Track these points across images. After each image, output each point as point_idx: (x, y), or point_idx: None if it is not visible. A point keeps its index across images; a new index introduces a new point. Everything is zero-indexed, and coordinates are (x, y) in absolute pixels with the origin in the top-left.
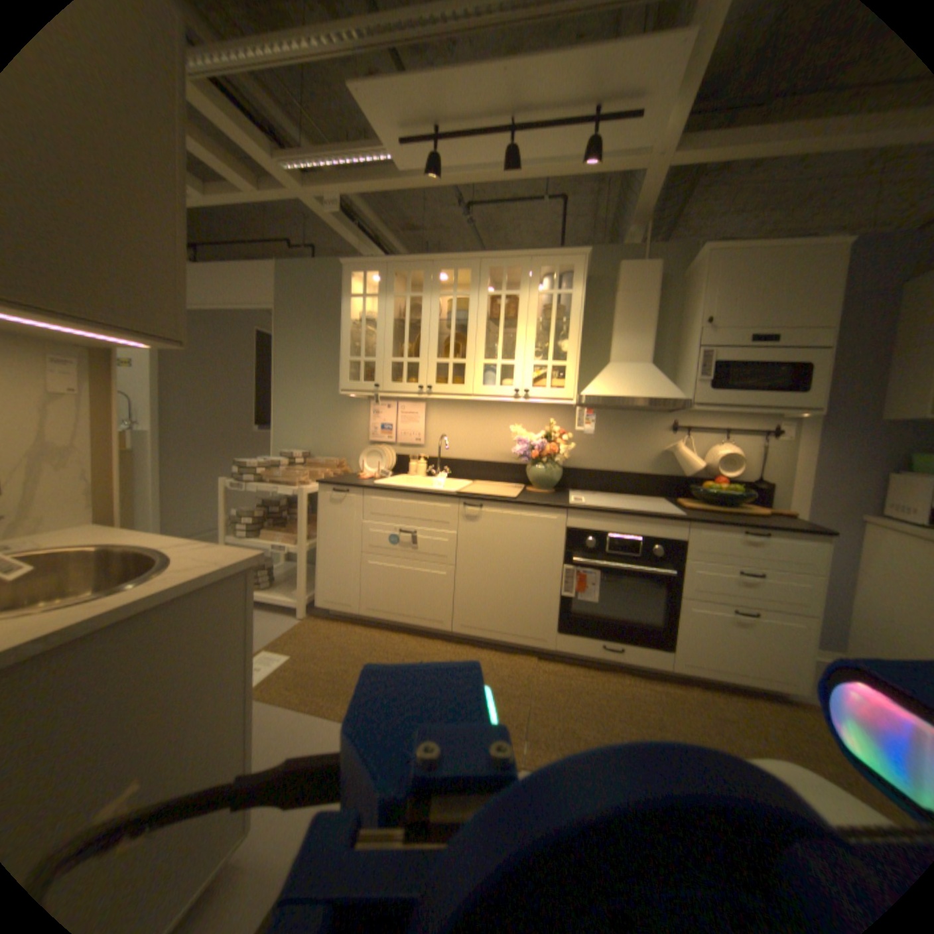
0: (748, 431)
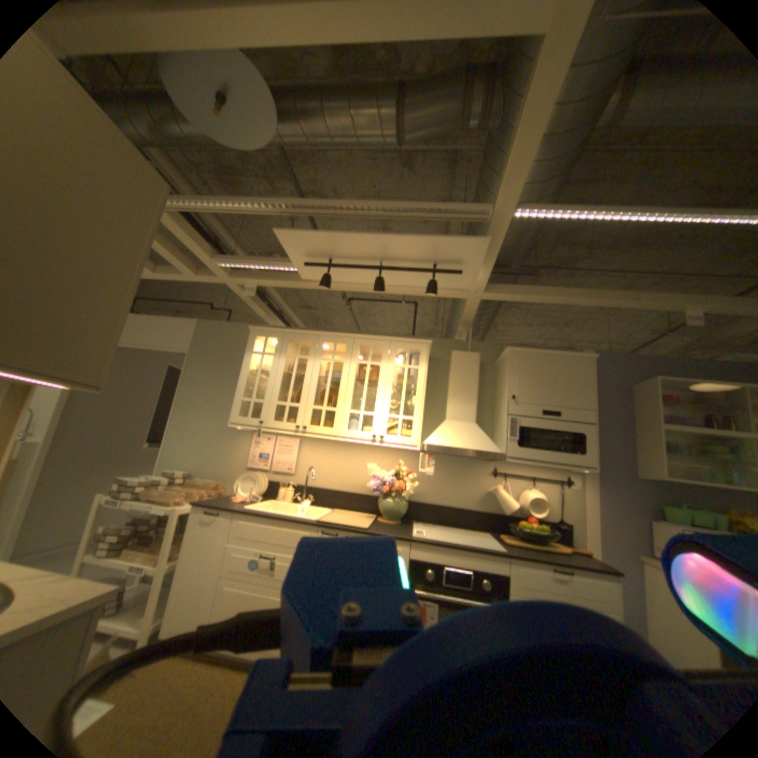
0: (549, 480)
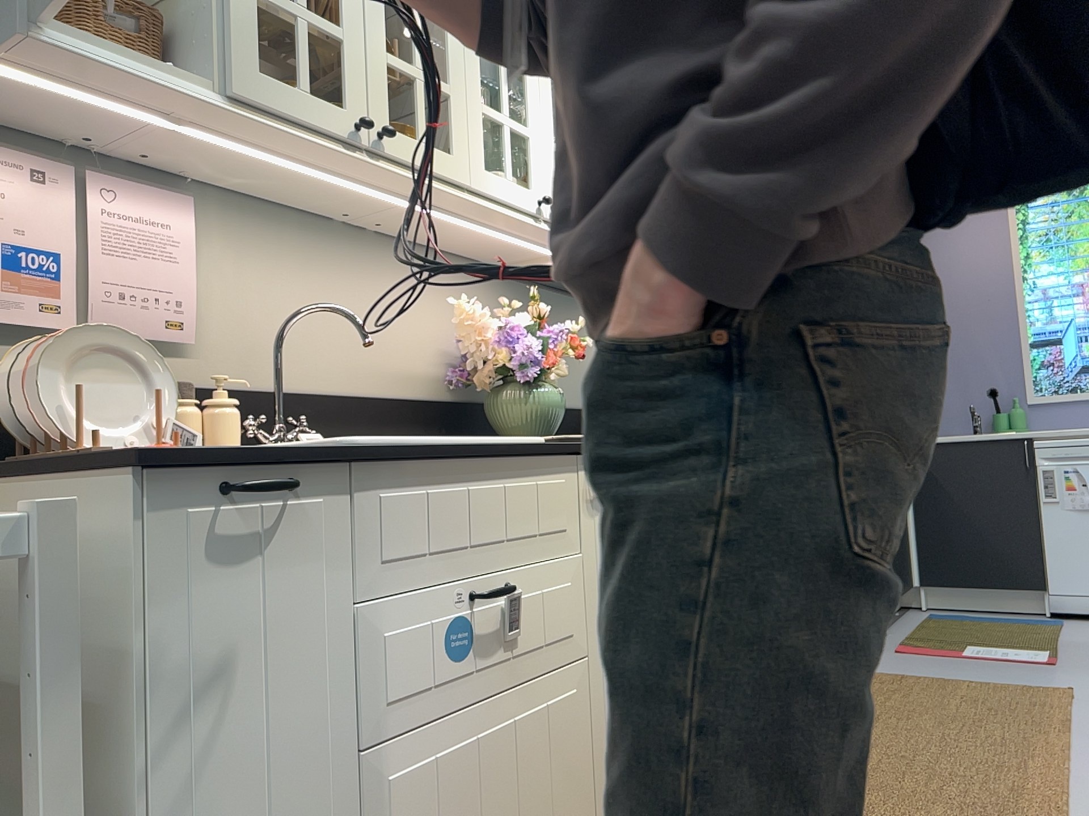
0: None
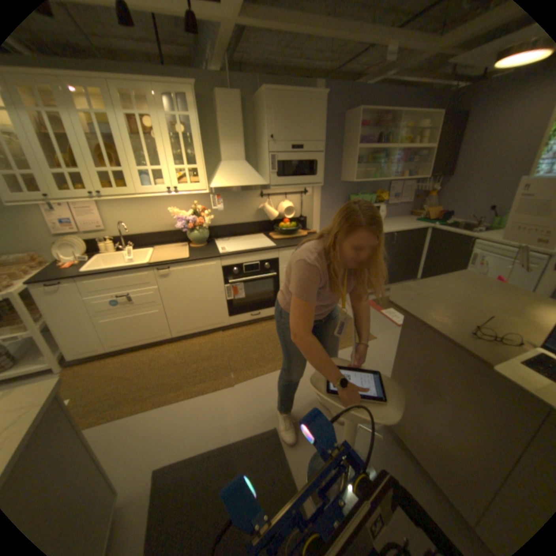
0: (294, 193)
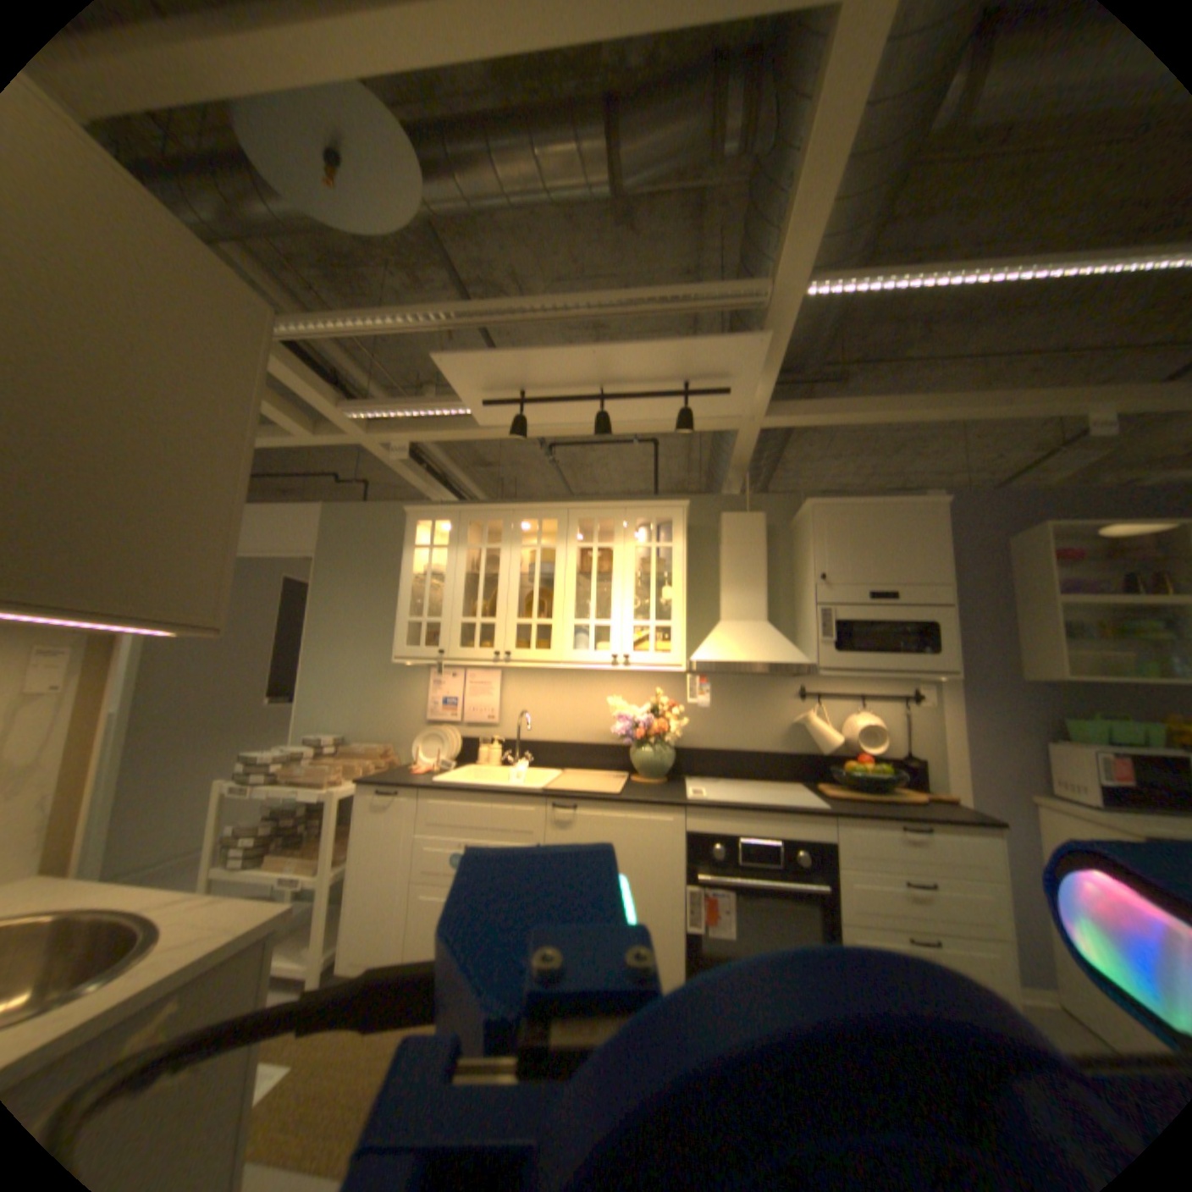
0: (885, 696)
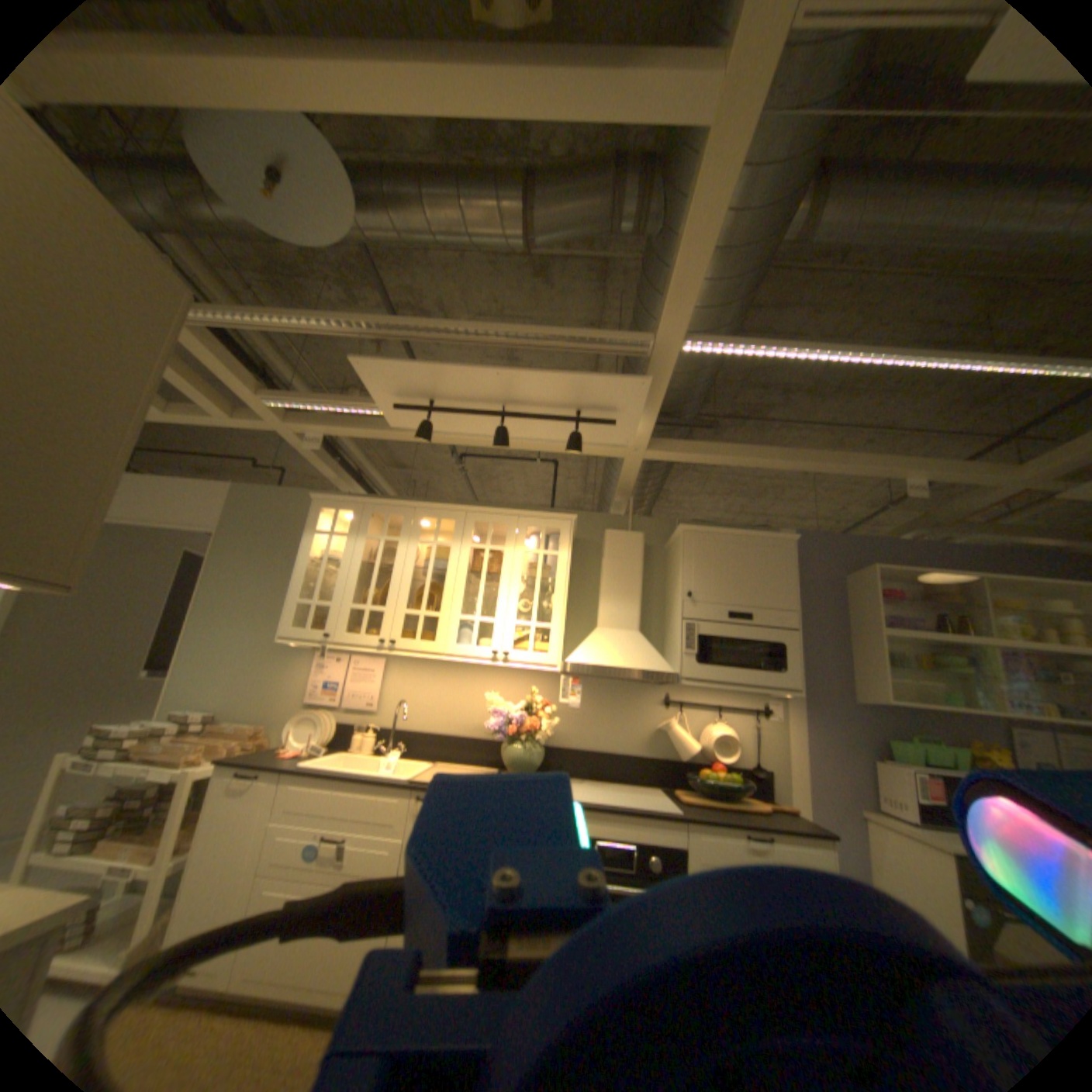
0: (740, 709)
